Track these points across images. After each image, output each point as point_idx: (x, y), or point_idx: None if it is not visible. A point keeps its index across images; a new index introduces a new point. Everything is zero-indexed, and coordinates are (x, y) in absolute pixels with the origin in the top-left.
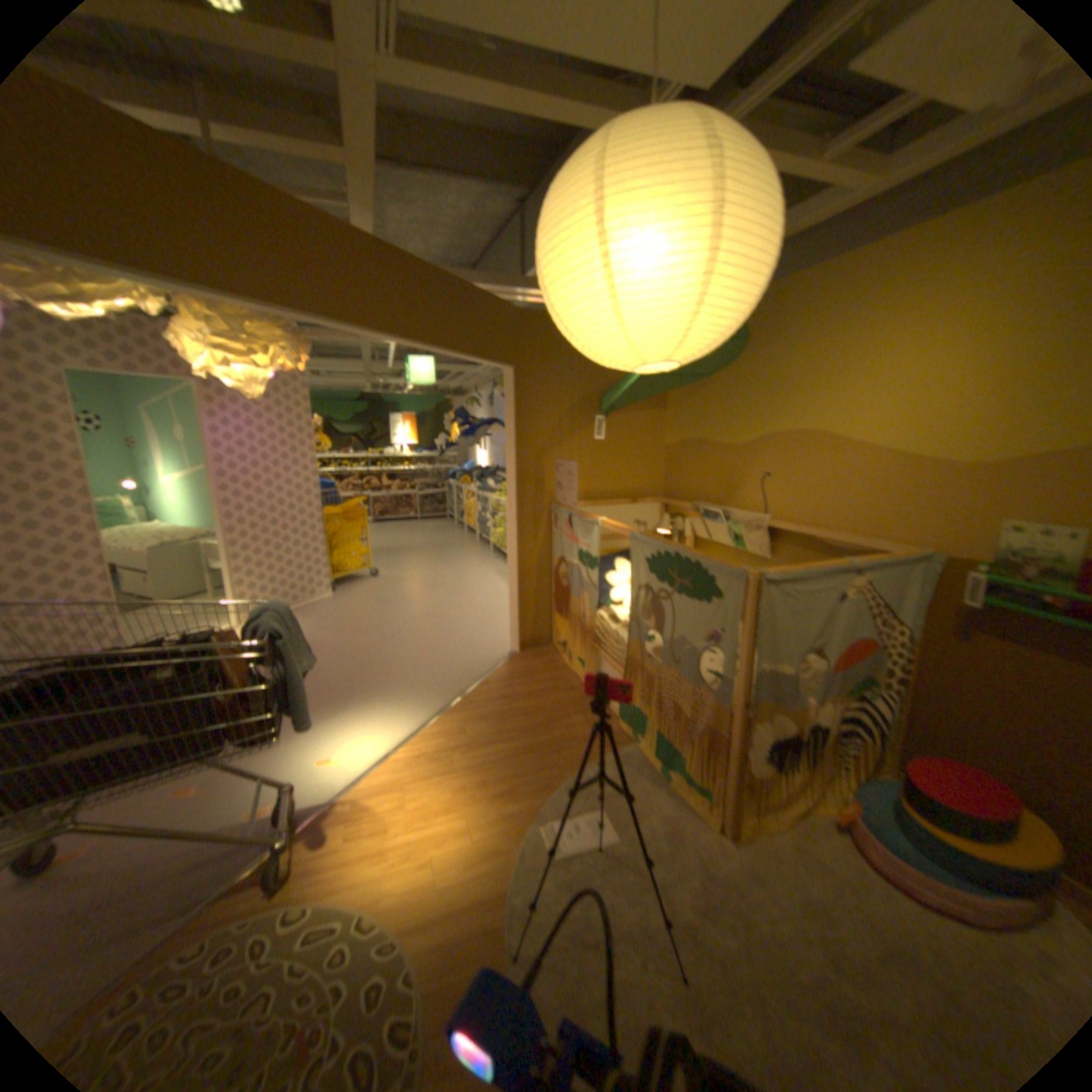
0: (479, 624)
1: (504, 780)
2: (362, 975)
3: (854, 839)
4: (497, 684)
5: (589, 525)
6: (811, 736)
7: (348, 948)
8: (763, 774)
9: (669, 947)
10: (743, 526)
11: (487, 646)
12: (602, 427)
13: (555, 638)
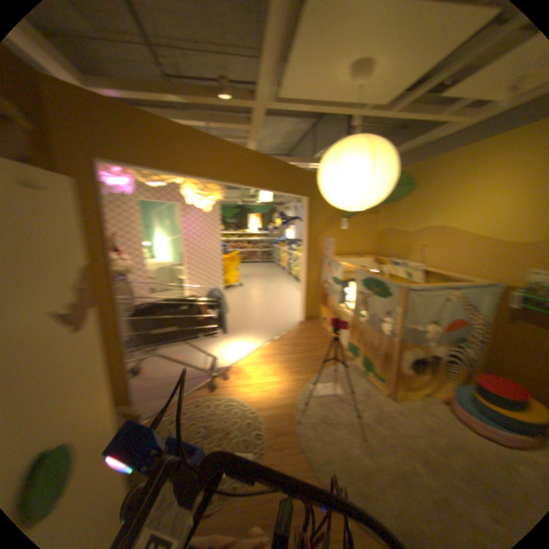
0: (288, 309)
1: (297, 368)
2: (245, 420)
3: (452, 408)
4: (295, 333)
5: (339, 266)
6: (433, 360)
7: (240, 411)
8: (408, 373)
9: (361, 430)
10: (413, 269)
11: (291, 318)
12: (347, 223)
13: (322, 317)
